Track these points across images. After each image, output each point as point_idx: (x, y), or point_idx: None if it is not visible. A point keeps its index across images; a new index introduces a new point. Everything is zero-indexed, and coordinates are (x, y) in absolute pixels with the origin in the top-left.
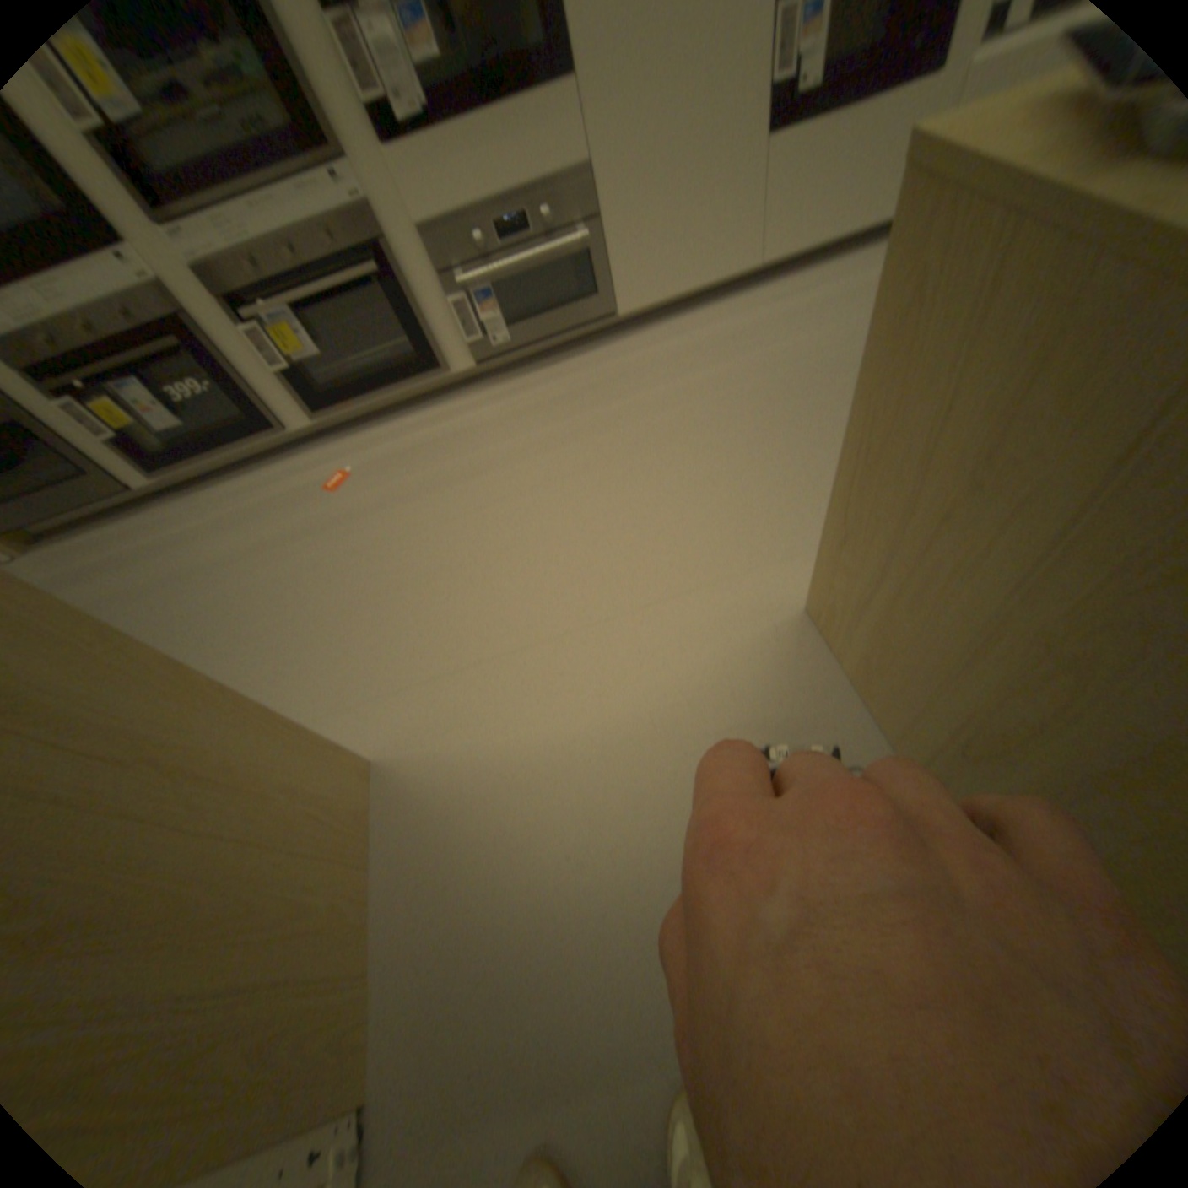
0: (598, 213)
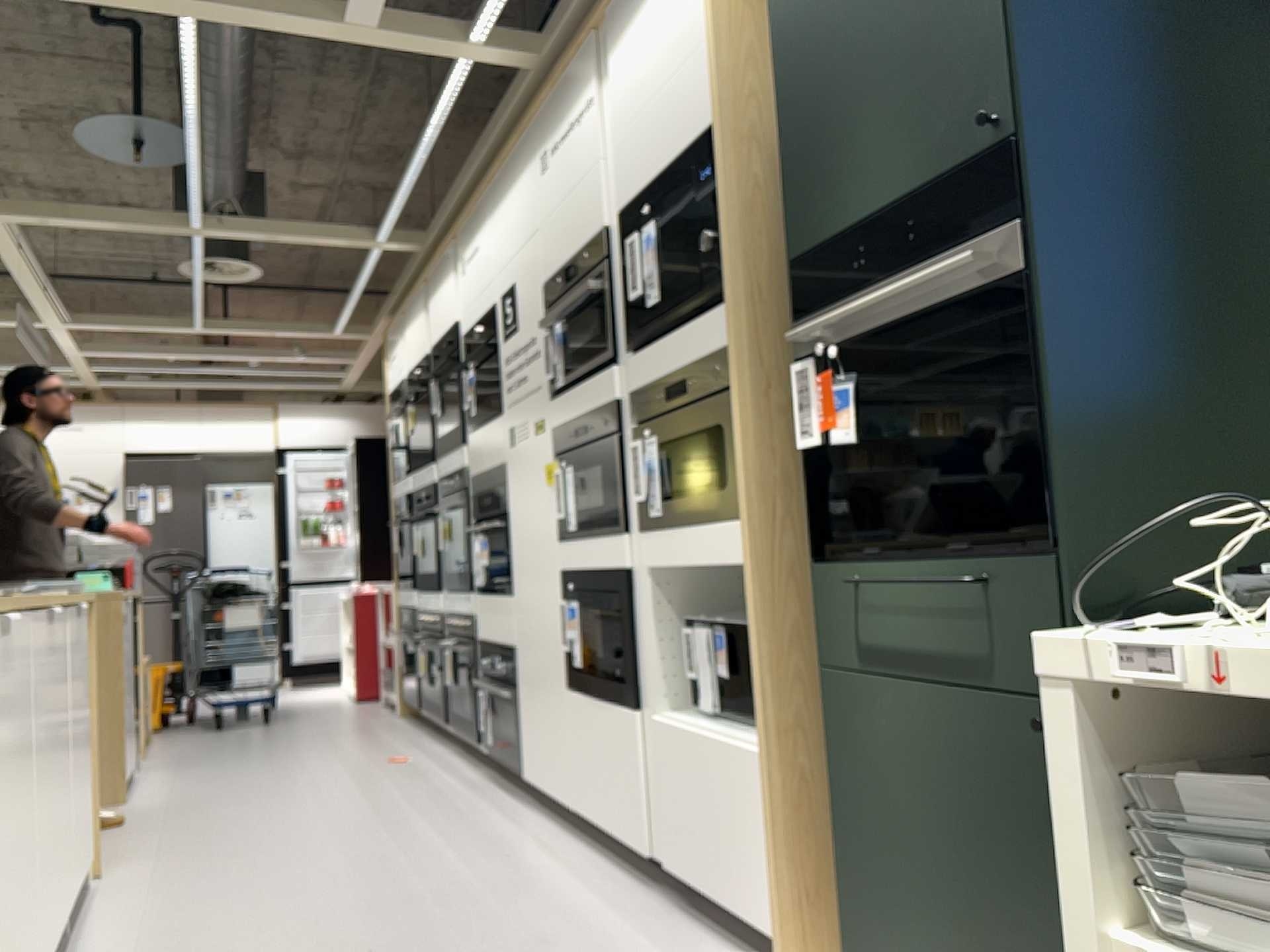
0: (520, 690)
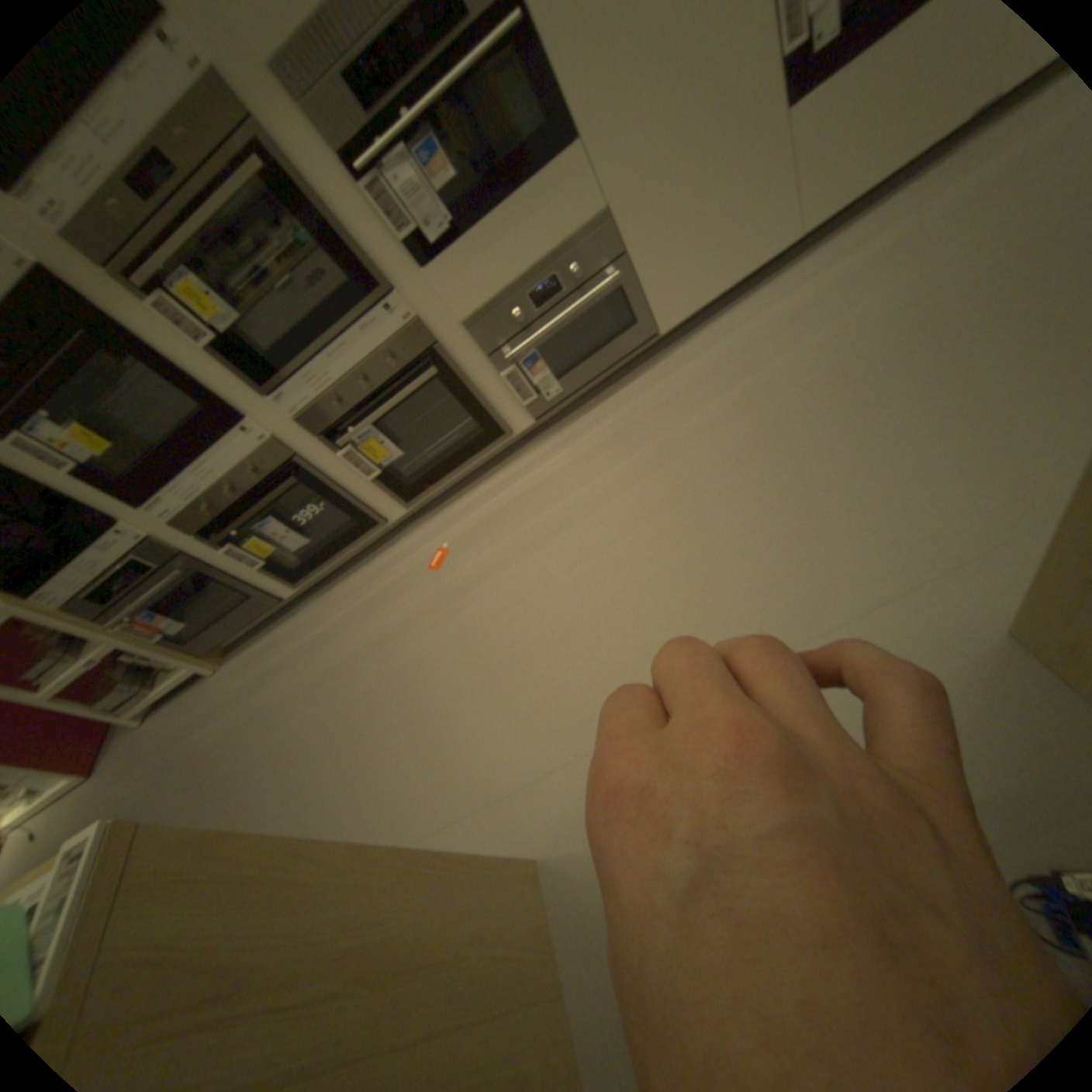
0: (627, 253)
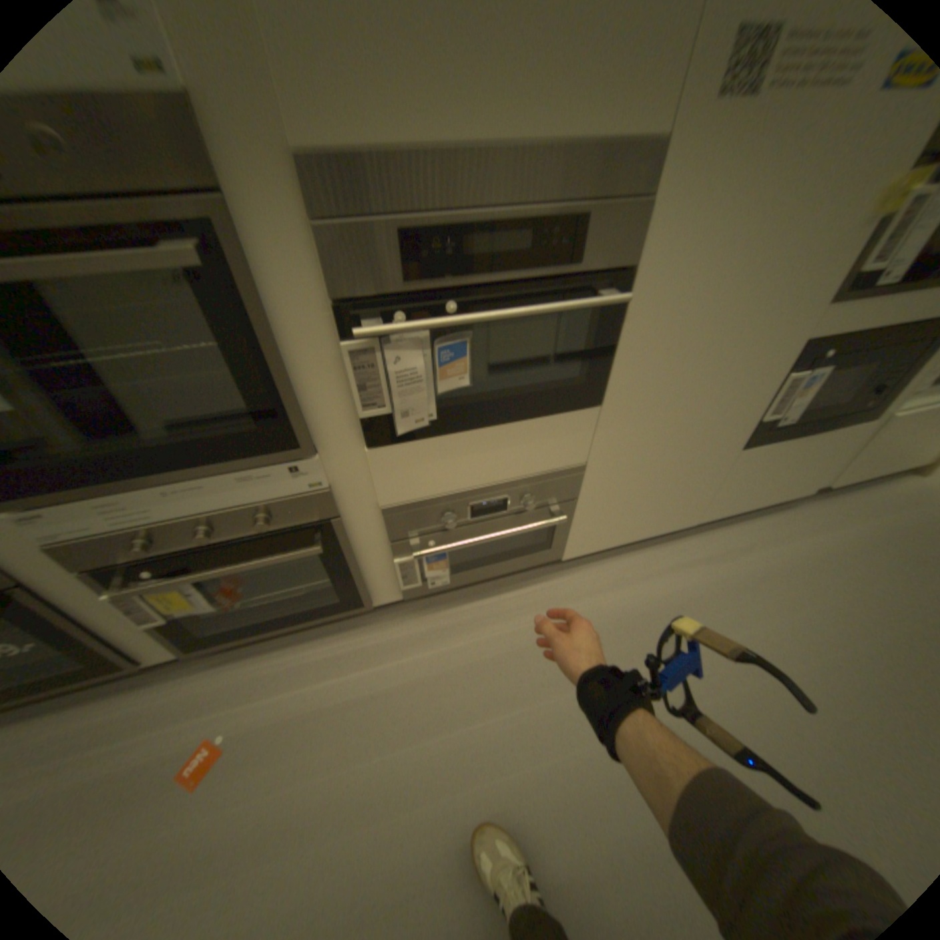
0: (575, 497)
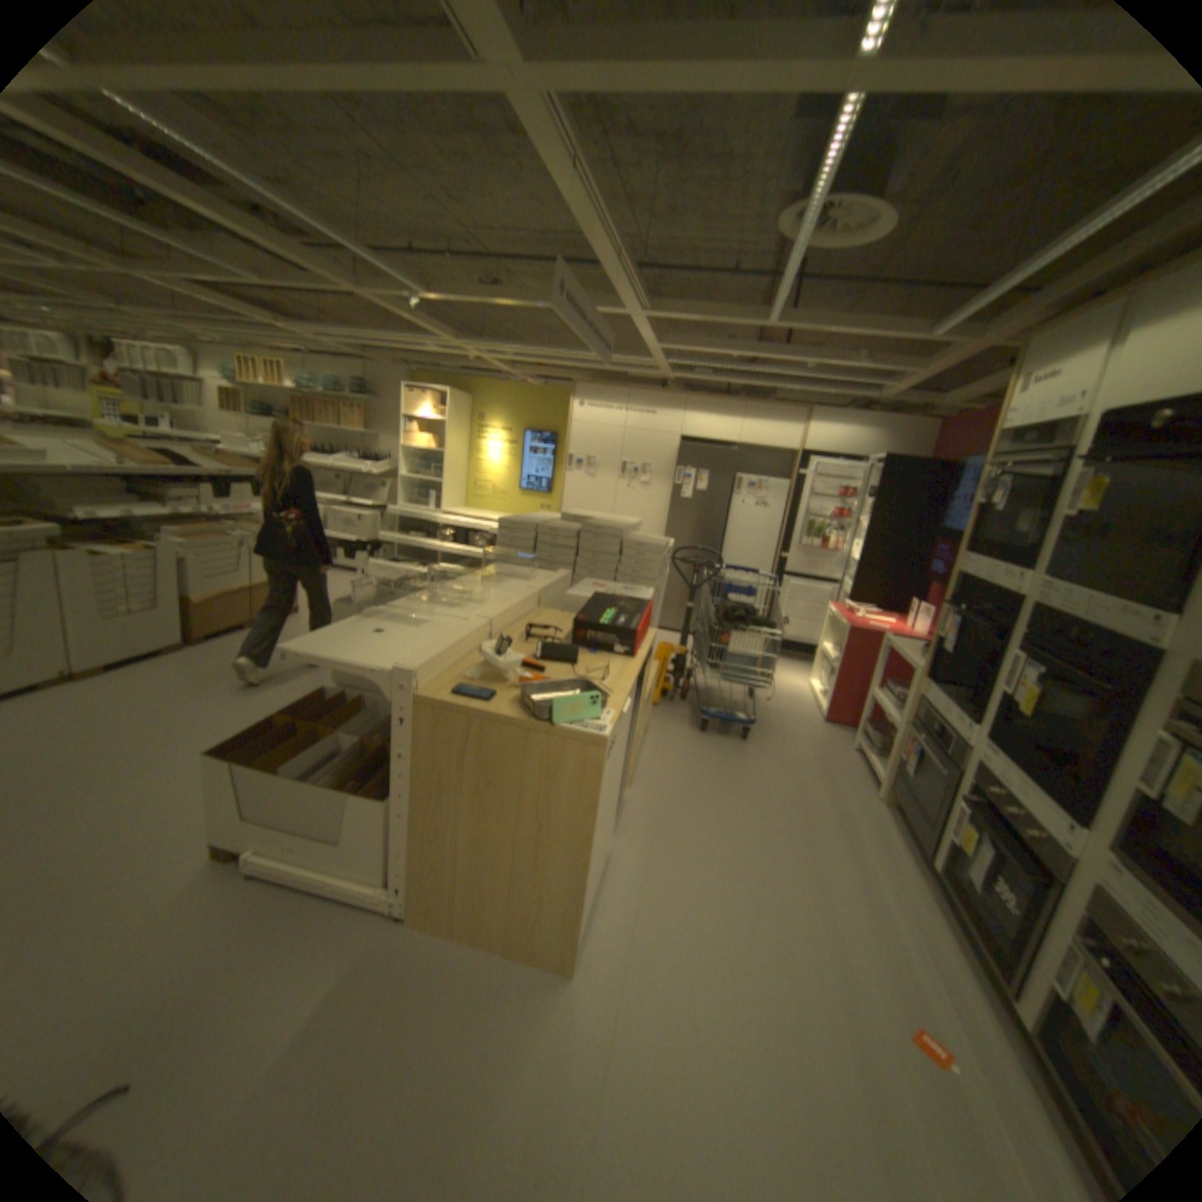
0: None
